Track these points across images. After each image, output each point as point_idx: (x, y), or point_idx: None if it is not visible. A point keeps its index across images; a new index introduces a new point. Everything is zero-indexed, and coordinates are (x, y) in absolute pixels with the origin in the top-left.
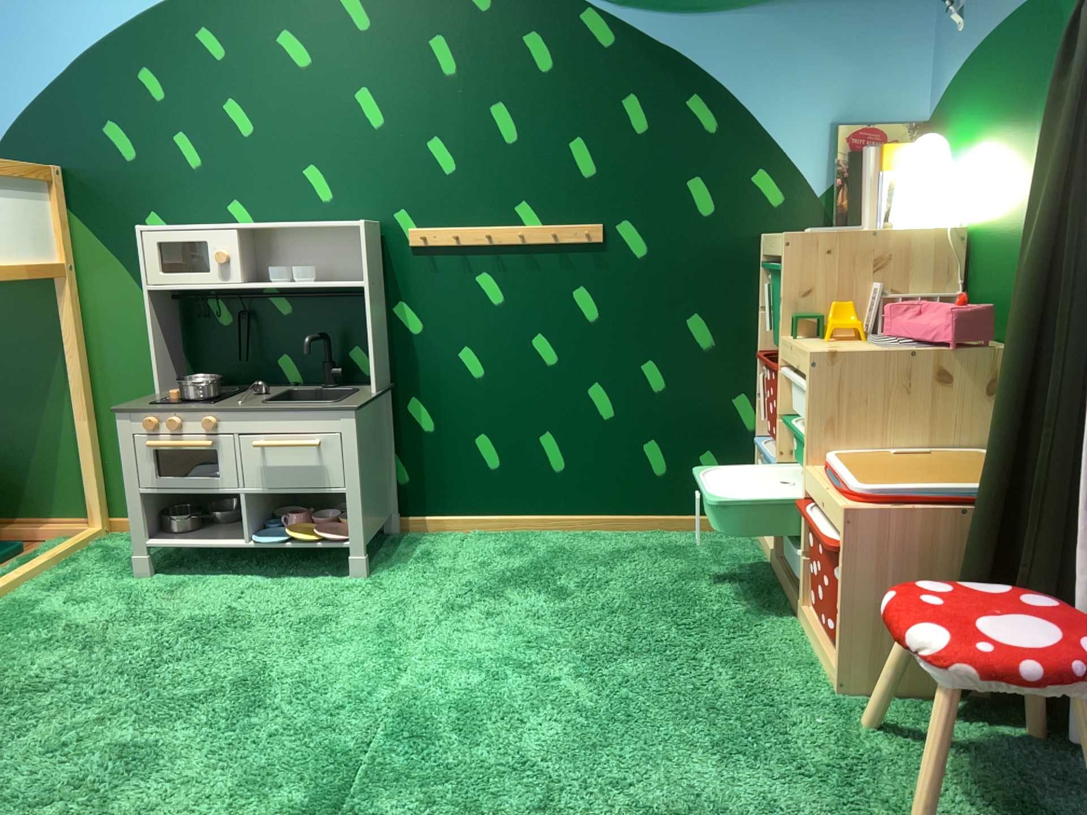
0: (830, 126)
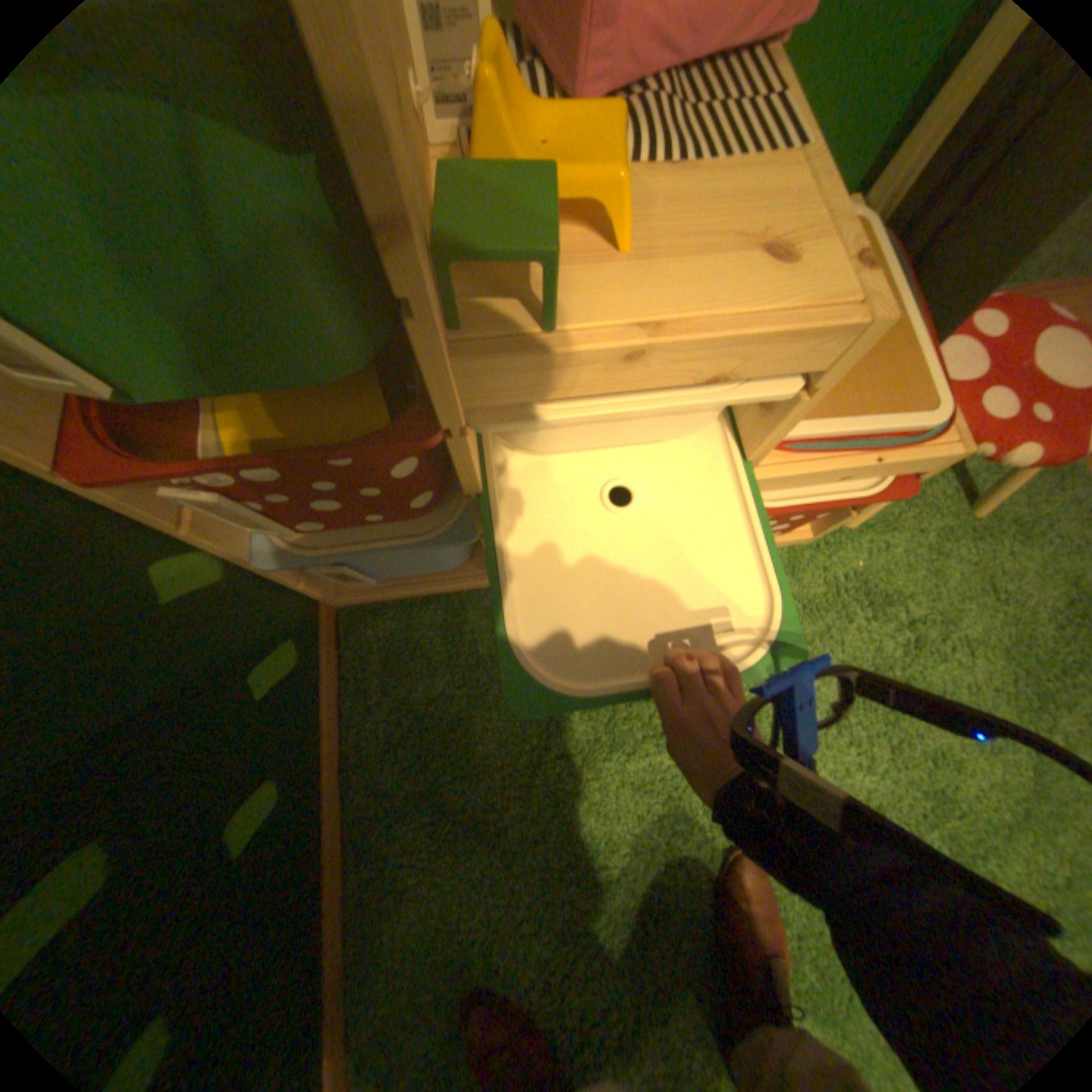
0: None
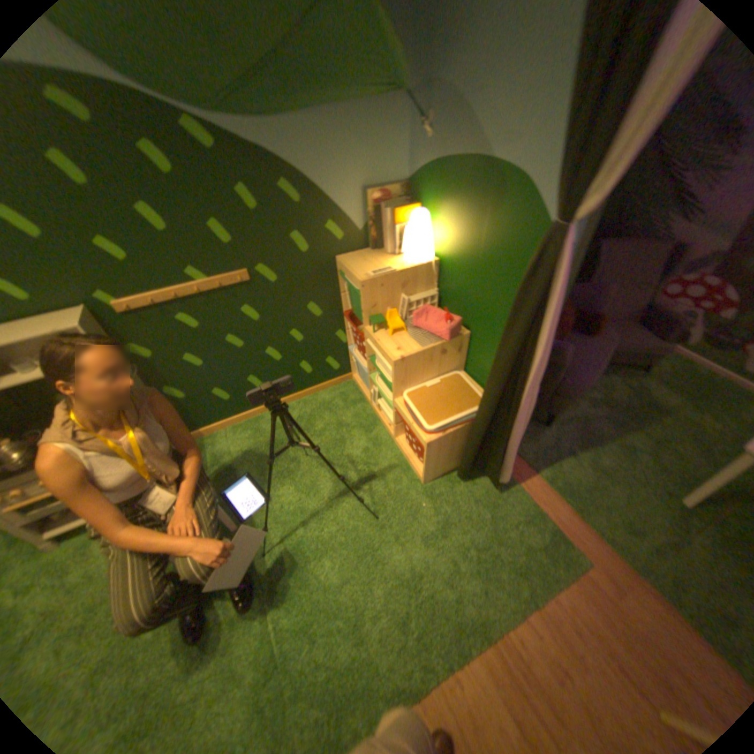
0: (362, 190)
